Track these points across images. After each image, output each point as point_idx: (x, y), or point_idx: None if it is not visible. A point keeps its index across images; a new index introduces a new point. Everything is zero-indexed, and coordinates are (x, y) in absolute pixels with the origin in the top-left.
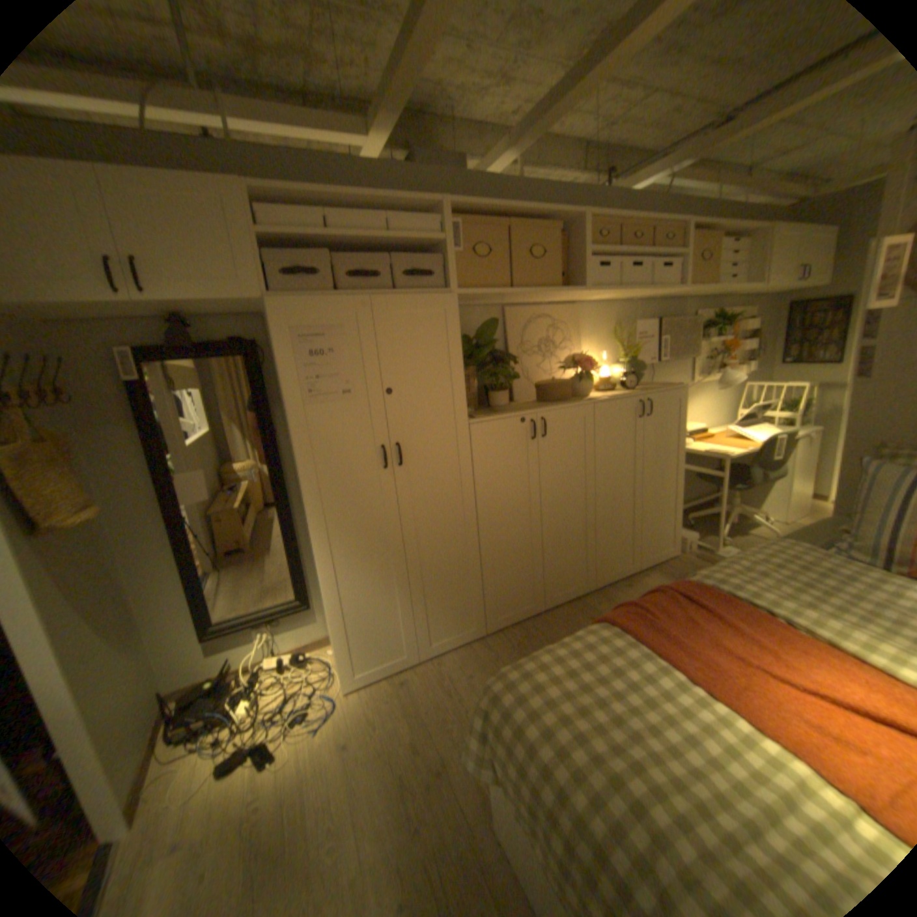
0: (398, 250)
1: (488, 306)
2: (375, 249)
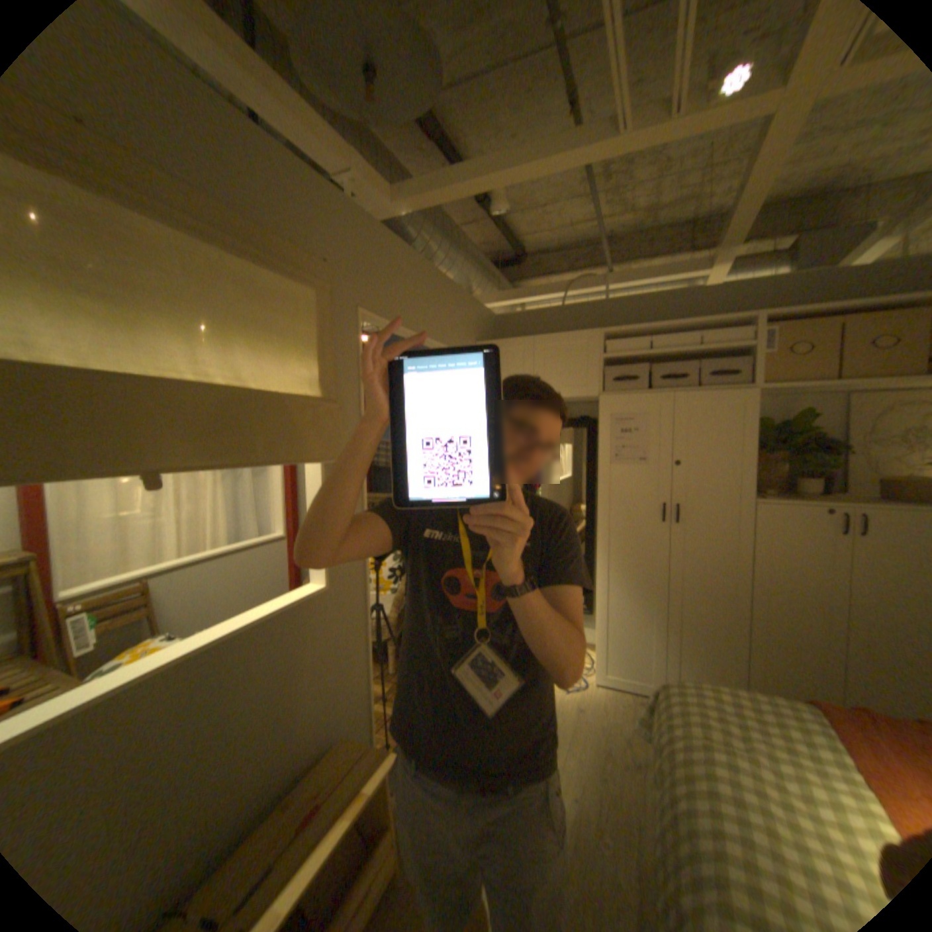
0: (713, 355)
1: (826, 393)
2: (691, 356)
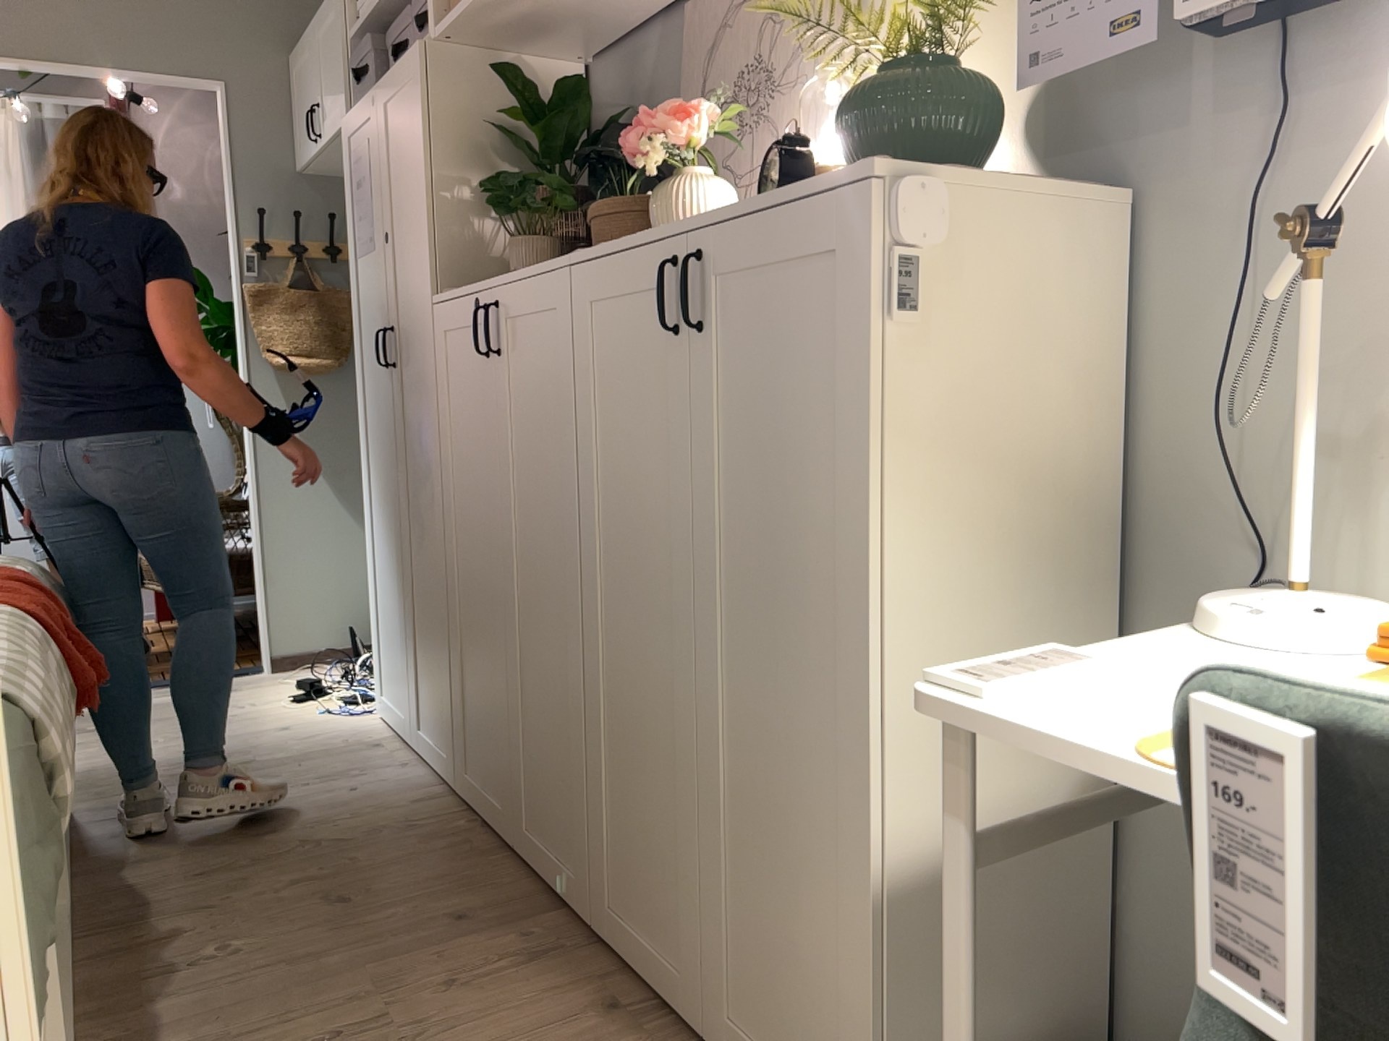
0: None
1: (671, 11)
2: None
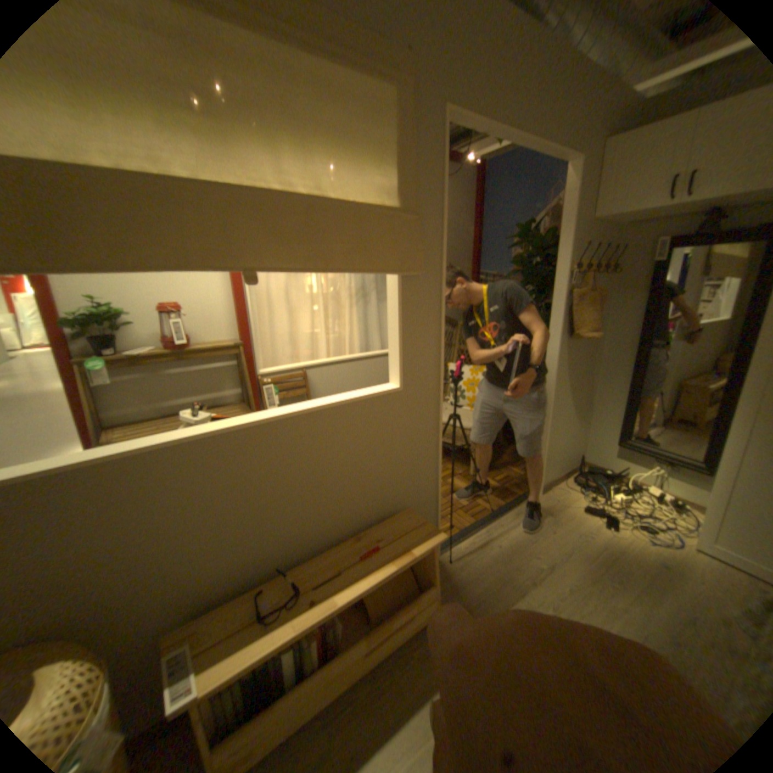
0: None
1: None
2: None
